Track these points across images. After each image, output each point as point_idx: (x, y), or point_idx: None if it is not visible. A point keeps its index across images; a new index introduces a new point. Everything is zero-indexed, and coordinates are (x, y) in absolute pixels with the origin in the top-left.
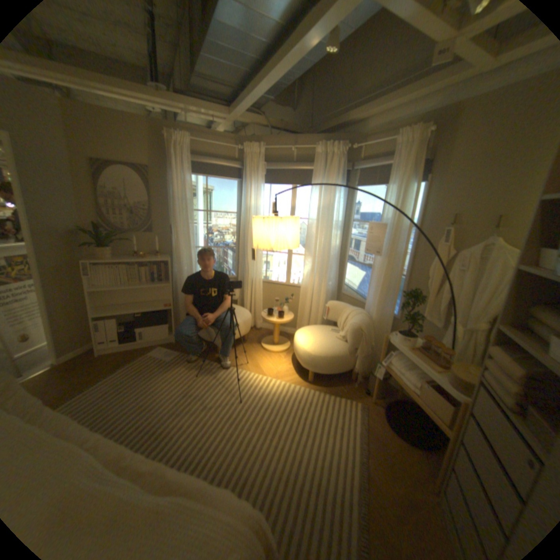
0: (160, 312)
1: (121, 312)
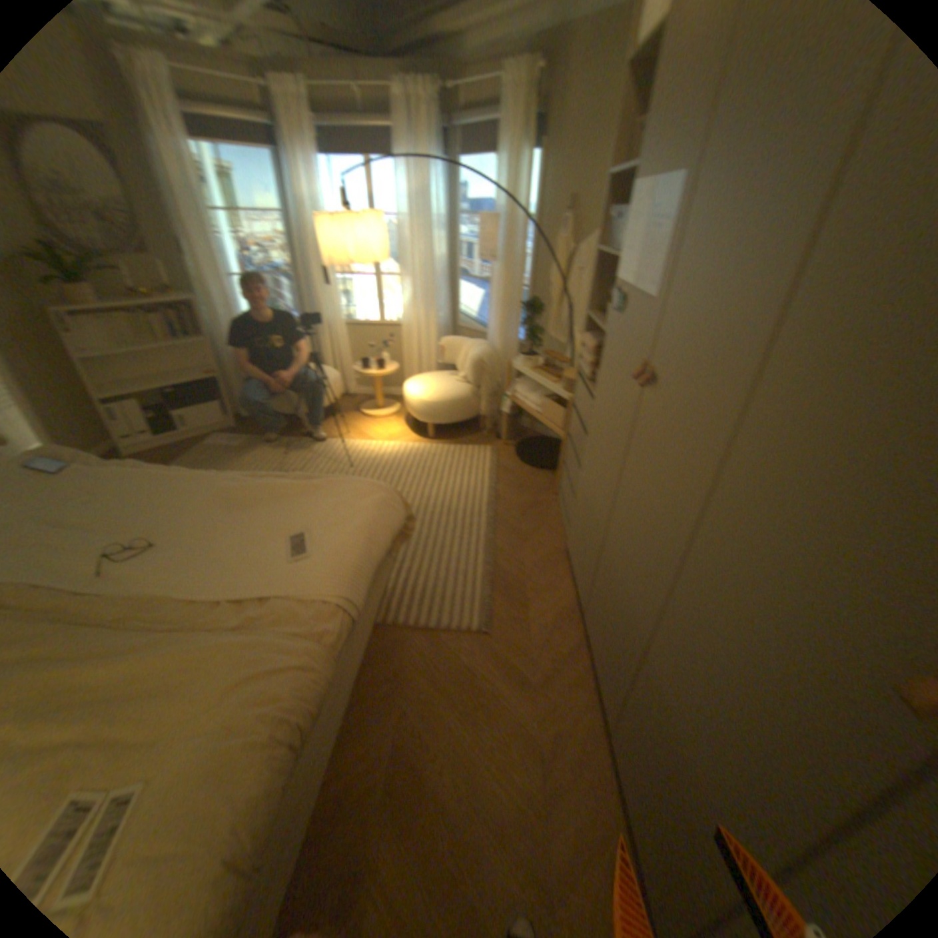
0: (198, 384)
1: (136, 388)
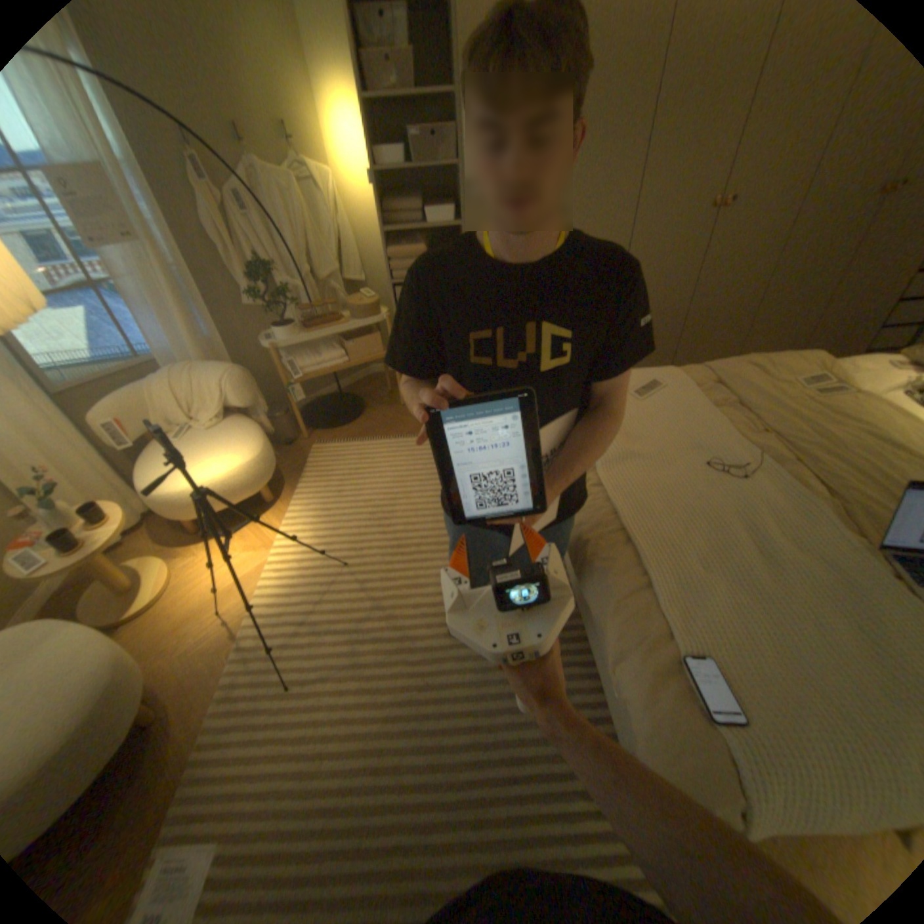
0: None
1: None
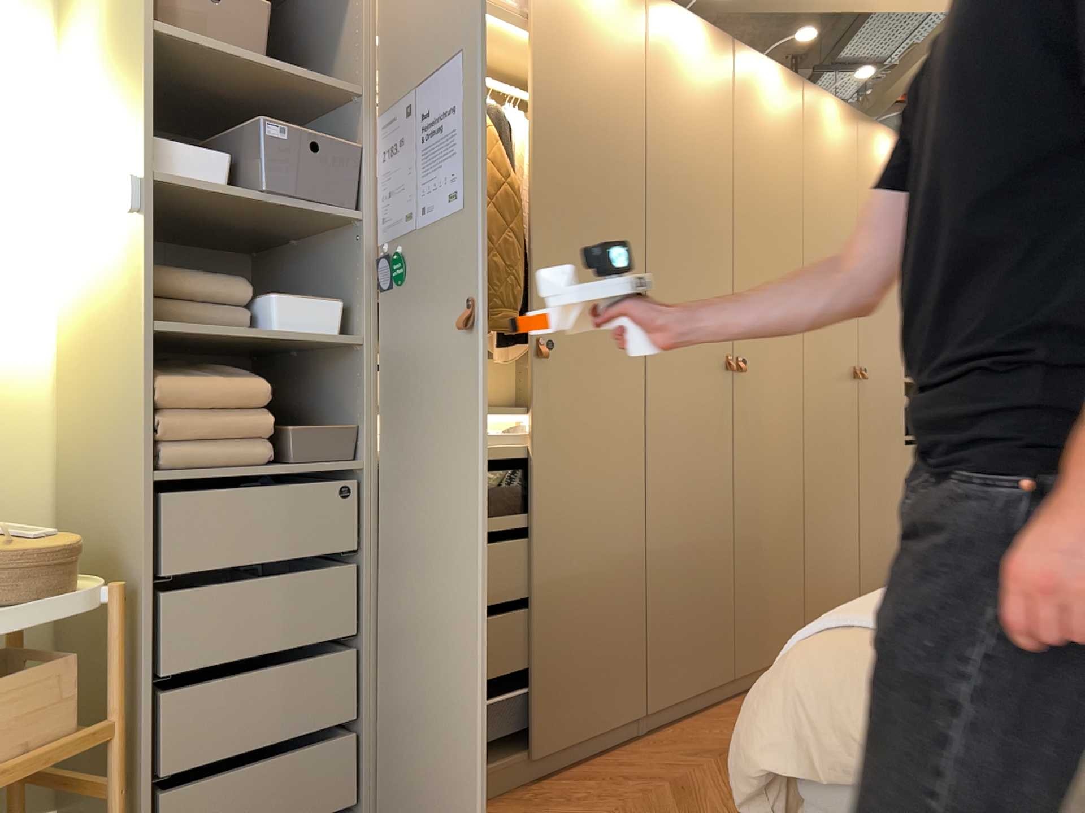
0: None
1: None
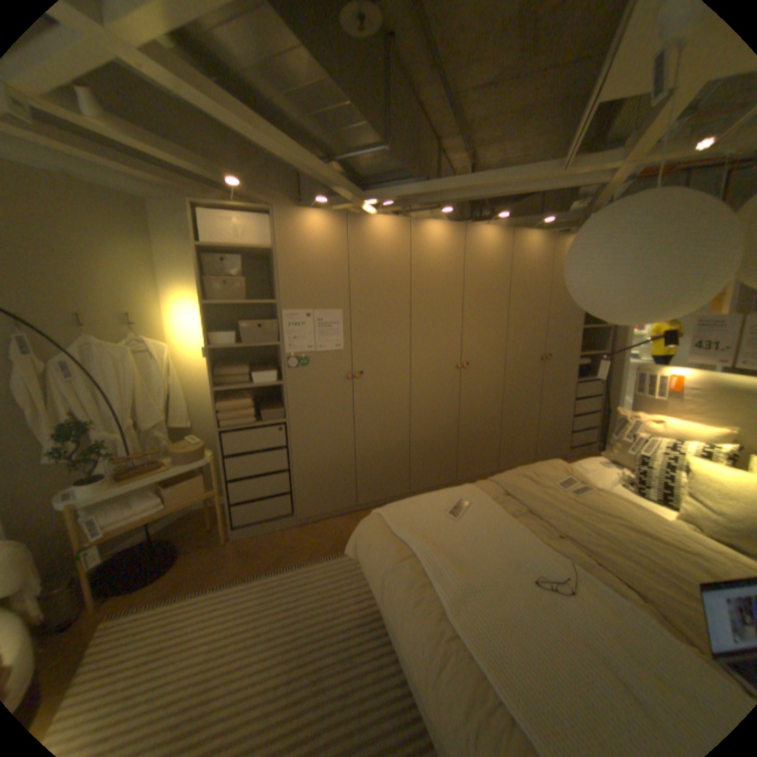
0: None
1: None
